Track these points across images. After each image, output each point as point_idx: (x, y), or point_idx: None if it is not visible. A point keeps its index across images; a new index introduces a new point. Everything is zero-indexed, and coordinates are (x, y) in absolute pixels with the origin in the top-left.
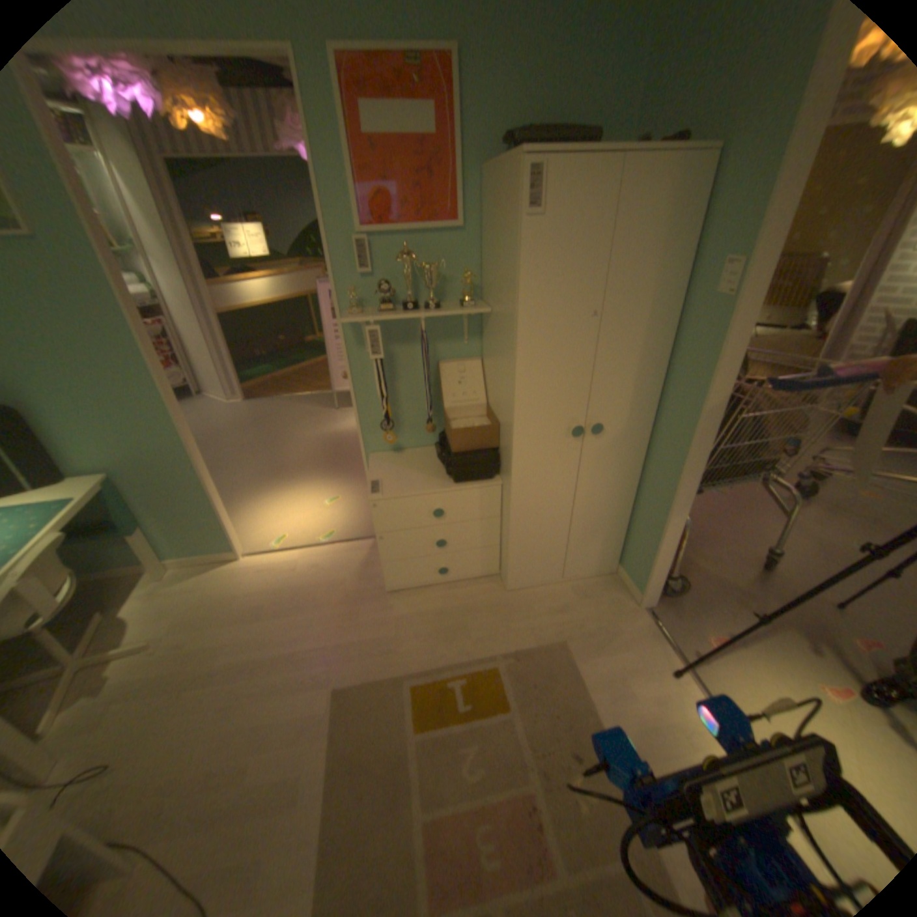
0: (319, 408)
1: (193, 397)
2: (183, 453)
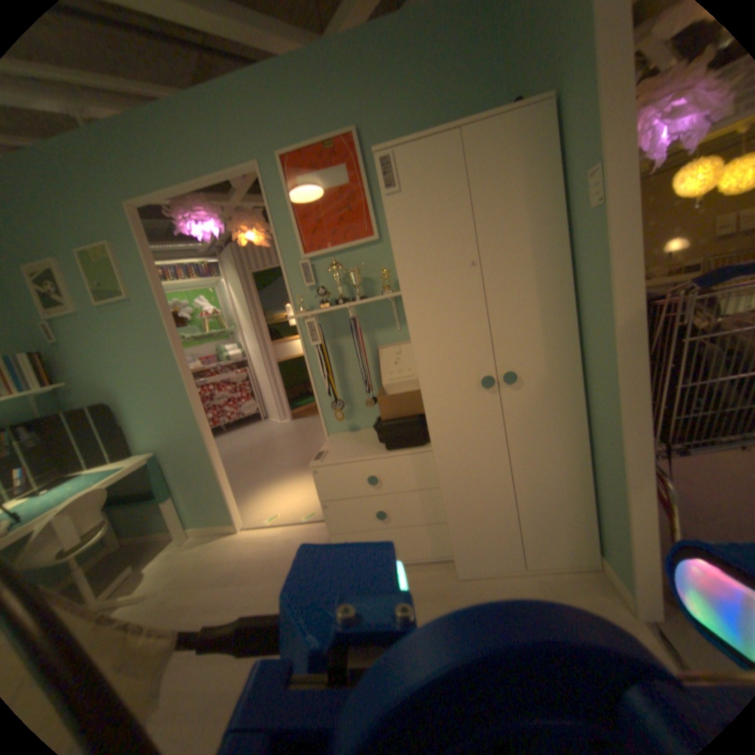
0: None
1: (262, 421)
2: (200, 437)
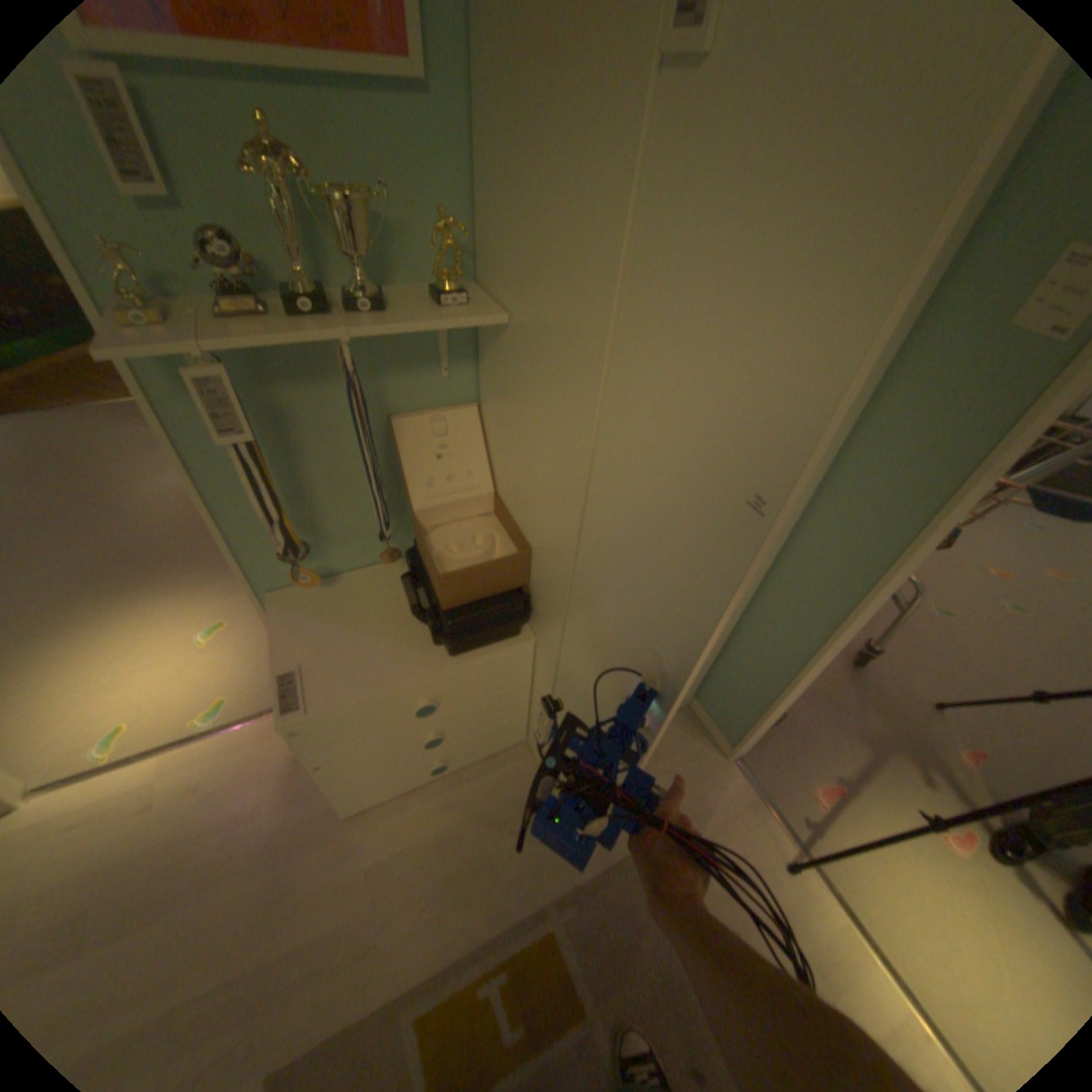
0: None
1: None
2: None
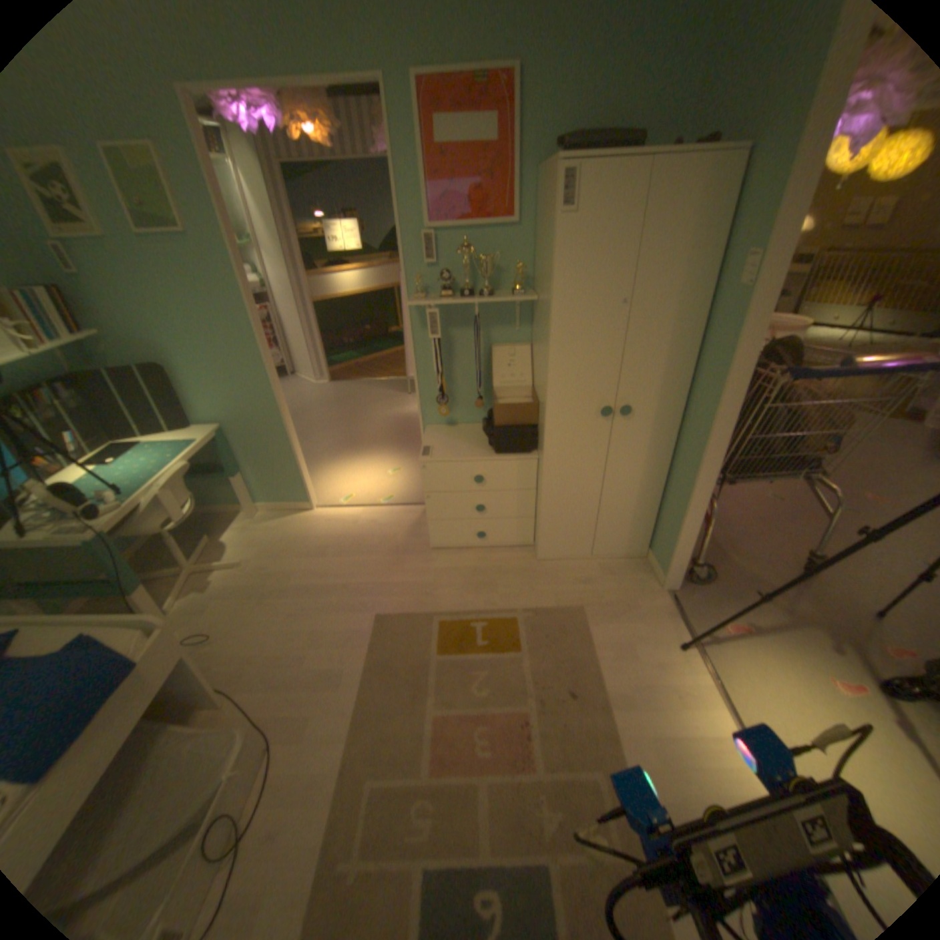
0: (394, 393)
1: (289, 377)
2: (278, 413)
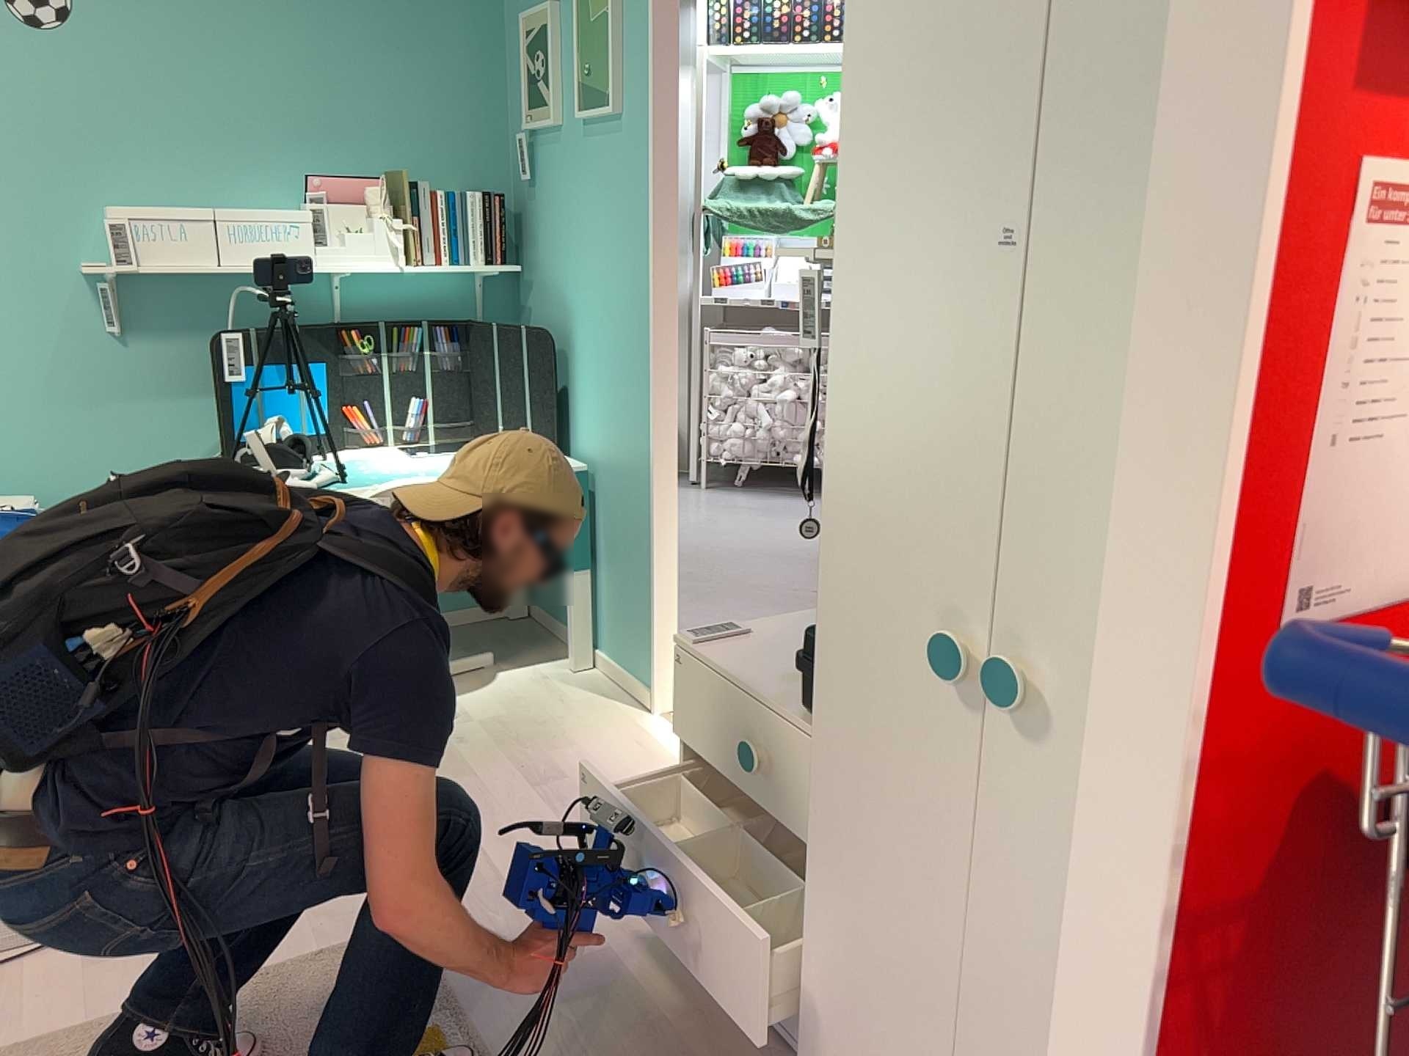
0: None
1: None
2: (649, 469)
